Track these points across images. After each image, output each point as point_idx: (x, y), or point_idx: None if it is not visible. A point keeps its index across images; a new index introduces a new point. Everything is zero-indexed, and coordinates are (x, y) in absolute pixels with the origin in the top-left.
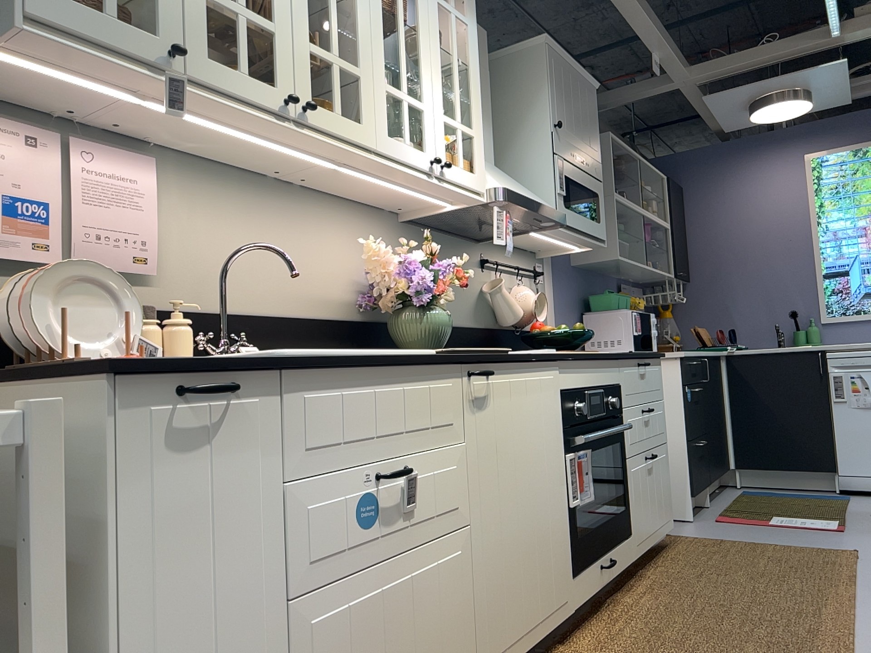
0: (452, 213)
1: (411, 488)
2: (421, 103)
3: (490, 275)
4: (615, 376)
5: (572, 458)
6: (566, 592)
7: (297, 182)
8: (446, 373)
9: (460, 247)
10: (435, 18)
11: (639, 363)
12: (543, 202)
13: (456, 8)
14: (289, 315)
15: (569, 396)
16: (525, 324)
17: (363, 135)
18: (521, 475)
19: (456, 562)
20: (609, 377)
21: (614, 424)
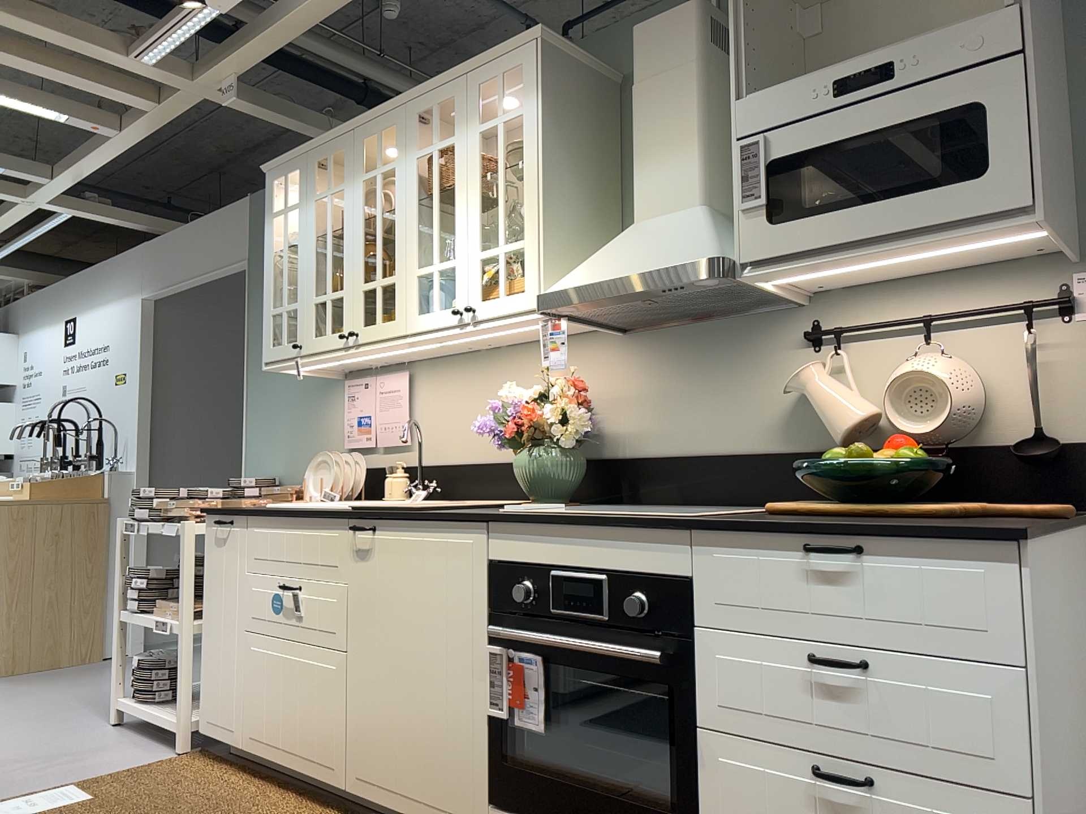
0: (605, 318)
1: (296, 600)
2: (450, 261)
3: (832, 354)
4: (664, 561)
5: (496, 653)
6: (468, 810)
7: (494, 344)
8: (333, 525)
9: (745, 330)
10: (473, 154)
11: (807, 545)
12: (666, 259)
13: (503, 113)
14: (491, 461)
15: (508, 572)
16: (917, 437)
17: (393, 328)
18: (405, 637)
19: (331, 674)
20: (636, 560)
21: (653, 649)
